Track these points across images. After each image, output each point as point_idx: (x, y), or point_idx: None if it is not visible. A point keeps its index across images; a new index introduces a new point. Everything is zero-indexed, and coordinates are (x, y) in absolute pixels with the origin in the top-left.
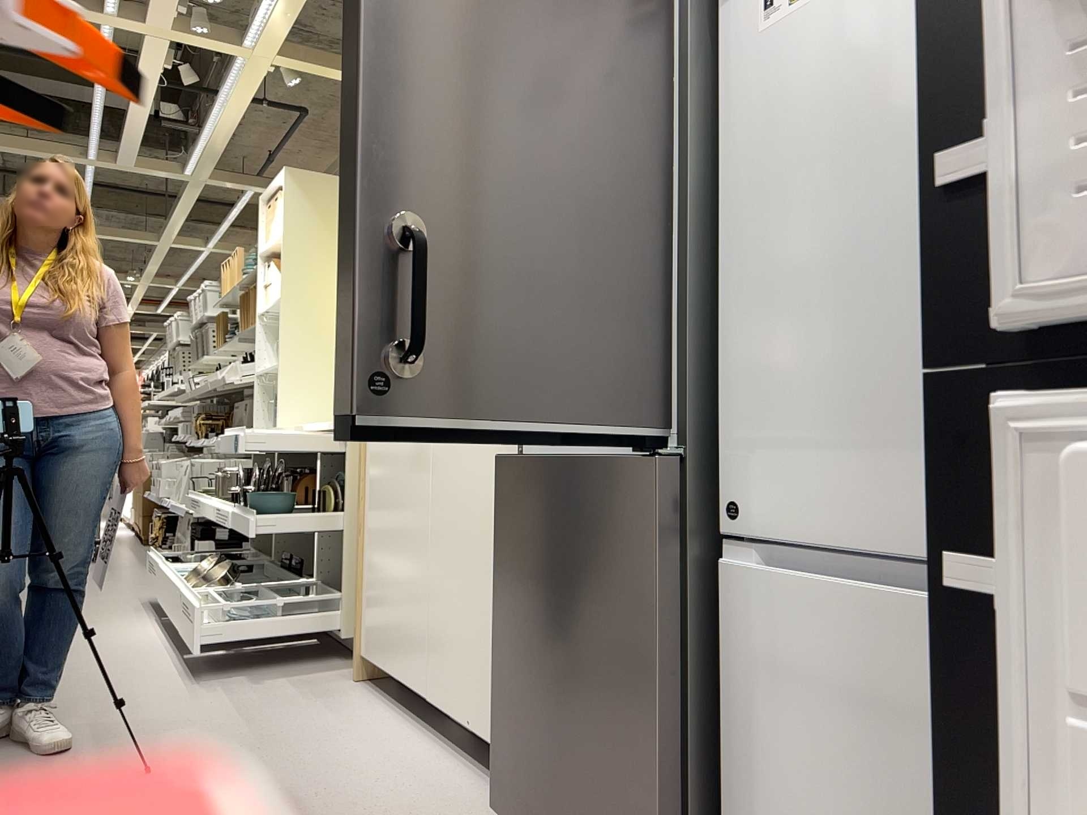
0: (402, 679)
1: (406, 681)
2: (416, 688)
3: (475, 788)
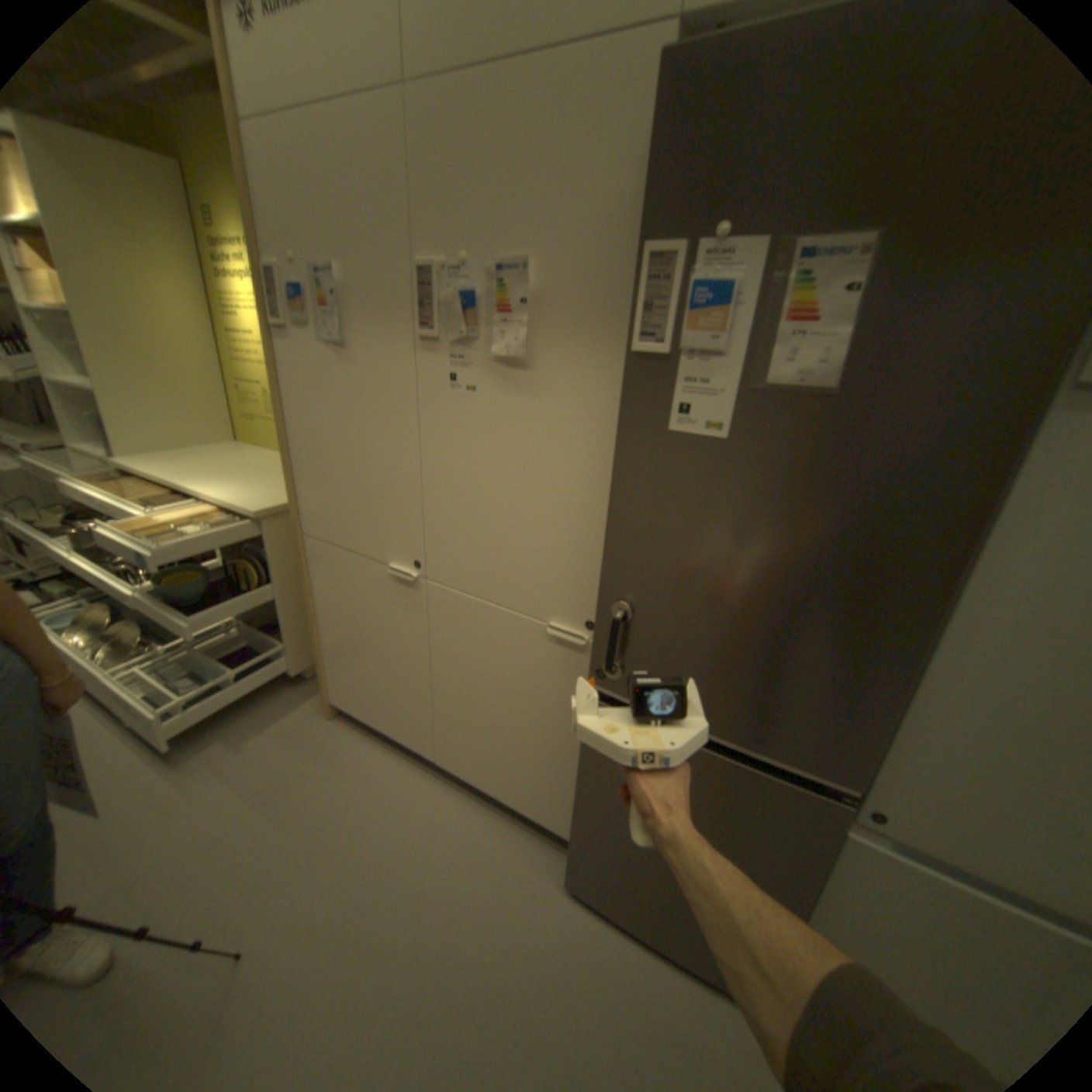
0: (398, 737)
1: (403, 740)
2: (420, 750)
3: (517, 840)
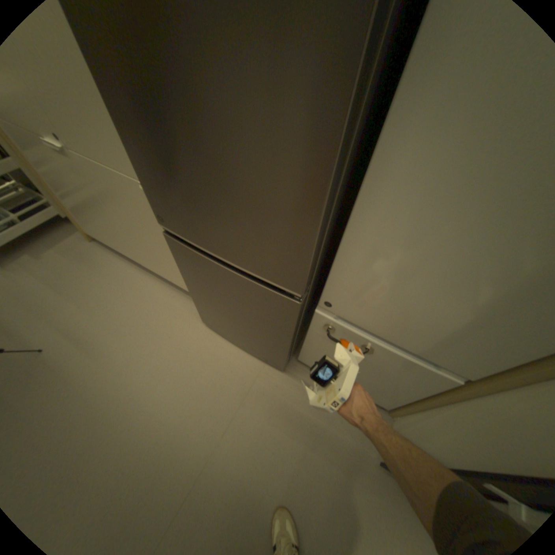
0: (121, 251)
1: (124, 253)
2: (133, 258)
3: (185, 300)
